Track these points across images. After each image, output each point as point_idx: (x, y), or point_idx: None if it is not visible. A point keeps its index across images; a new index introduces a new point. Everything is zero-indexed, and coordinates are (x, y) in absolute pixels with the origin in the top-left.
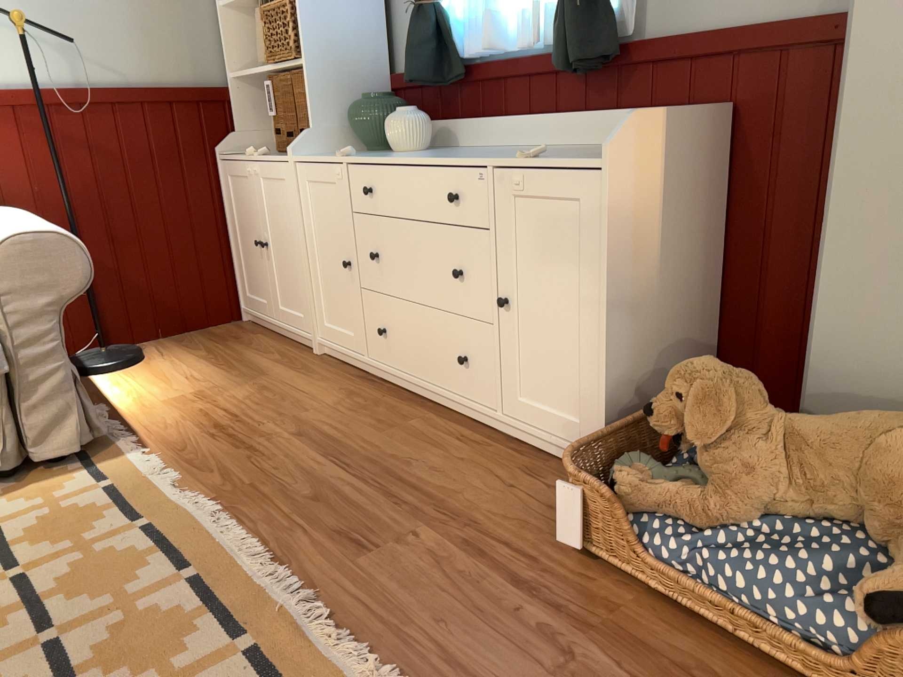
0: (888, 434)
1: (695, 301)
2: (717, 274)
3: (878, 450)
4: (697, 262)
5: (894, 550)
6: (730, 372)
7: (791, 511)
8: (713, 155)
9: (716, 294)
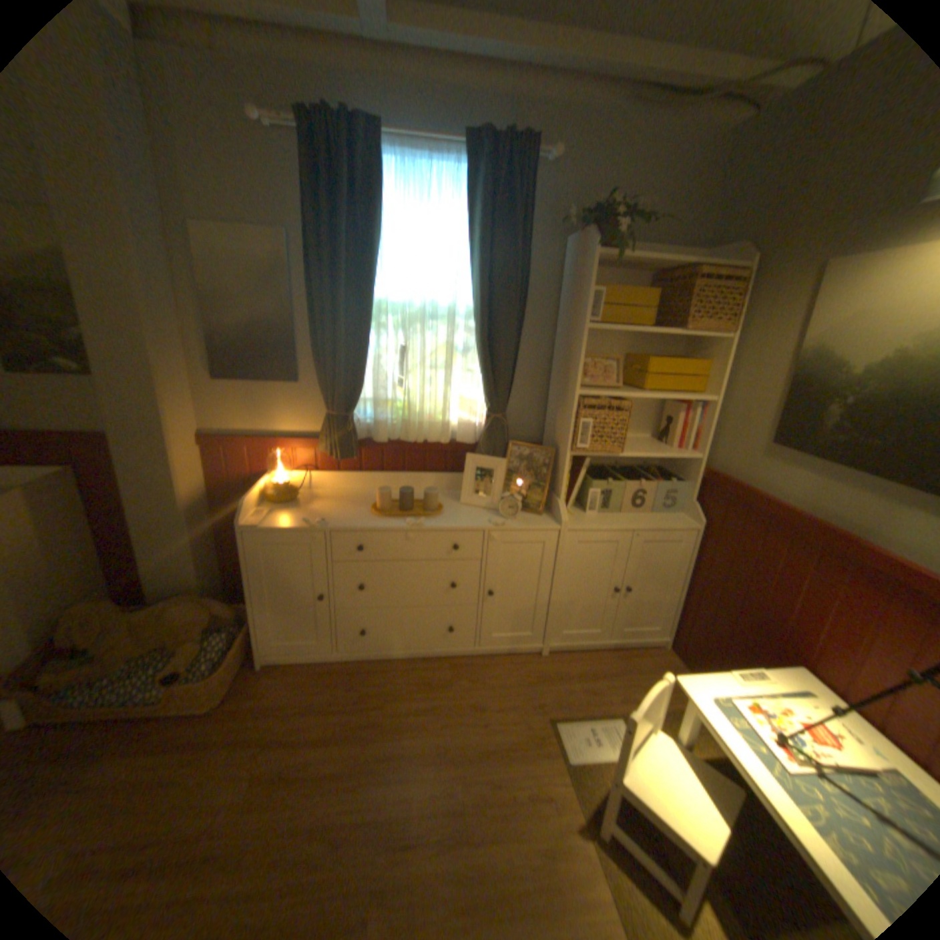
0: (167, 614)
1: (79, 565)
2: (92, 546)
3: (164, 622)
4: (74, 547)
5: (175, 656)
6: (94, 610)
7: (135, 659)
8: (67, 495)
9: (94, 554)
